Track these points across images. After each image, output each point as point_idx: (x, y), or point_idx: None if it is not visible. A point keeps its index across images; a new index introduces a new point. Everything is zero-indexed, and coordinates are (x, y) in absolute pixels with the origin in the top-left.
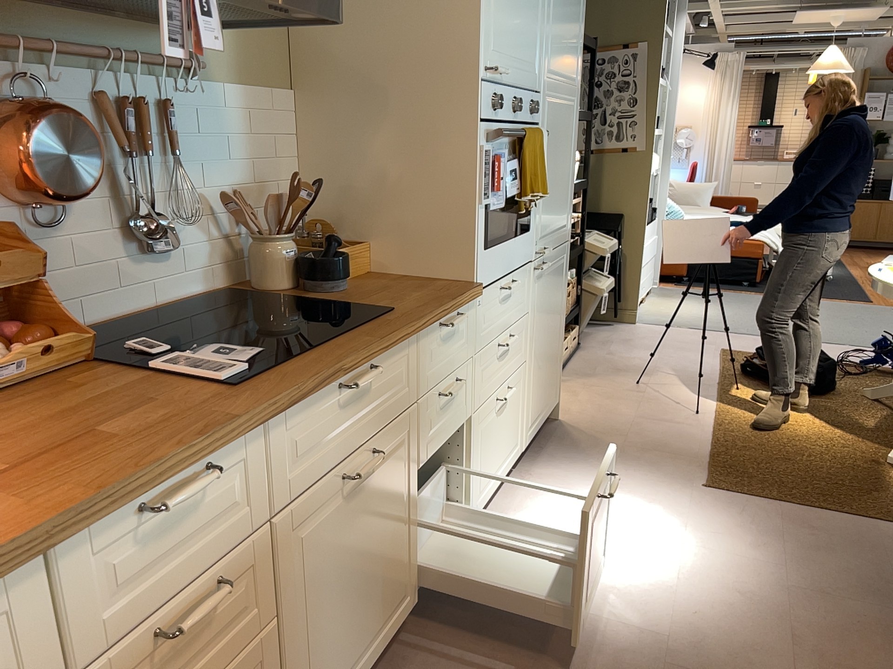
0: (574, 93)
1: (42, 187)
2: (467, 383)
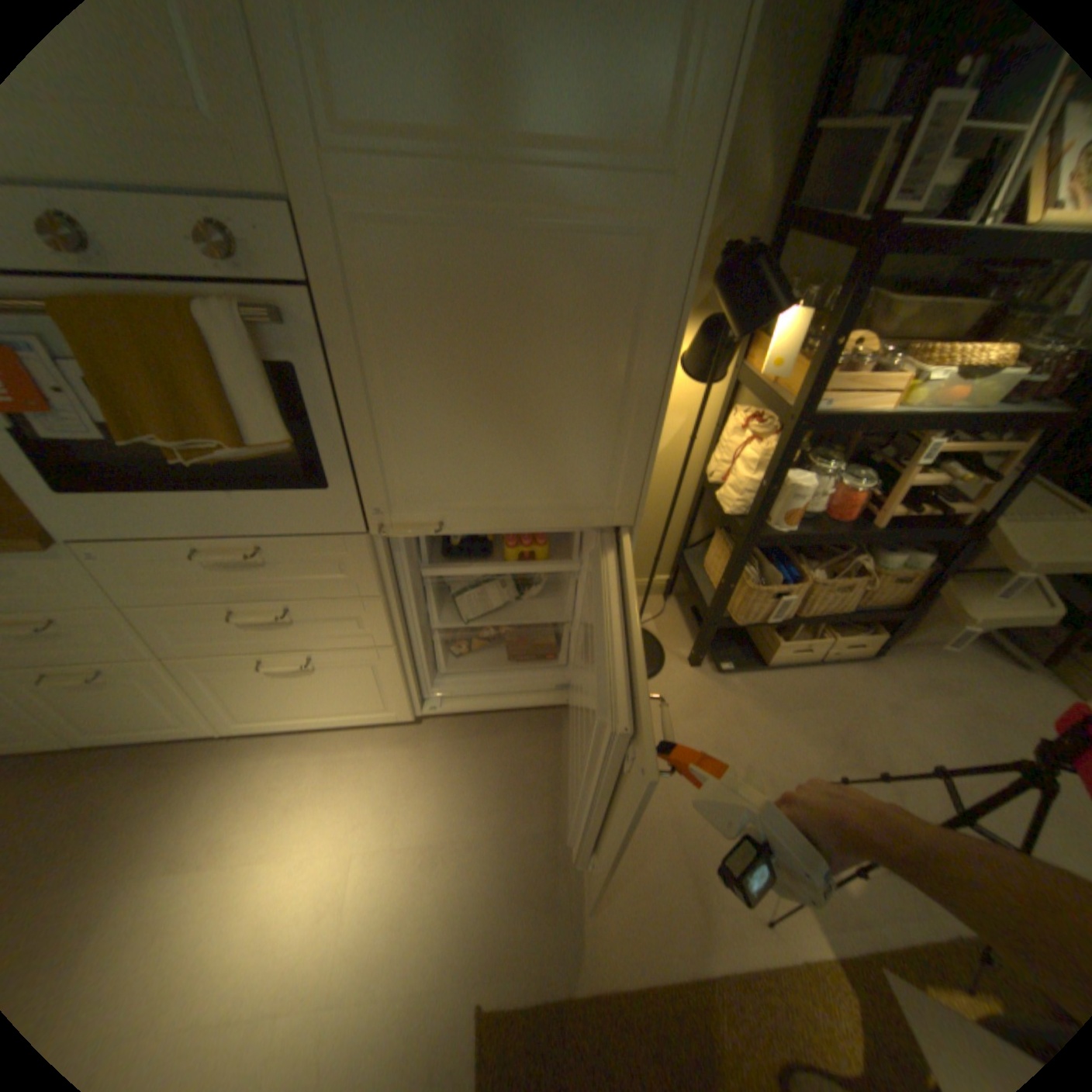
0: (634, 187)
1: None
2: (108, 629)
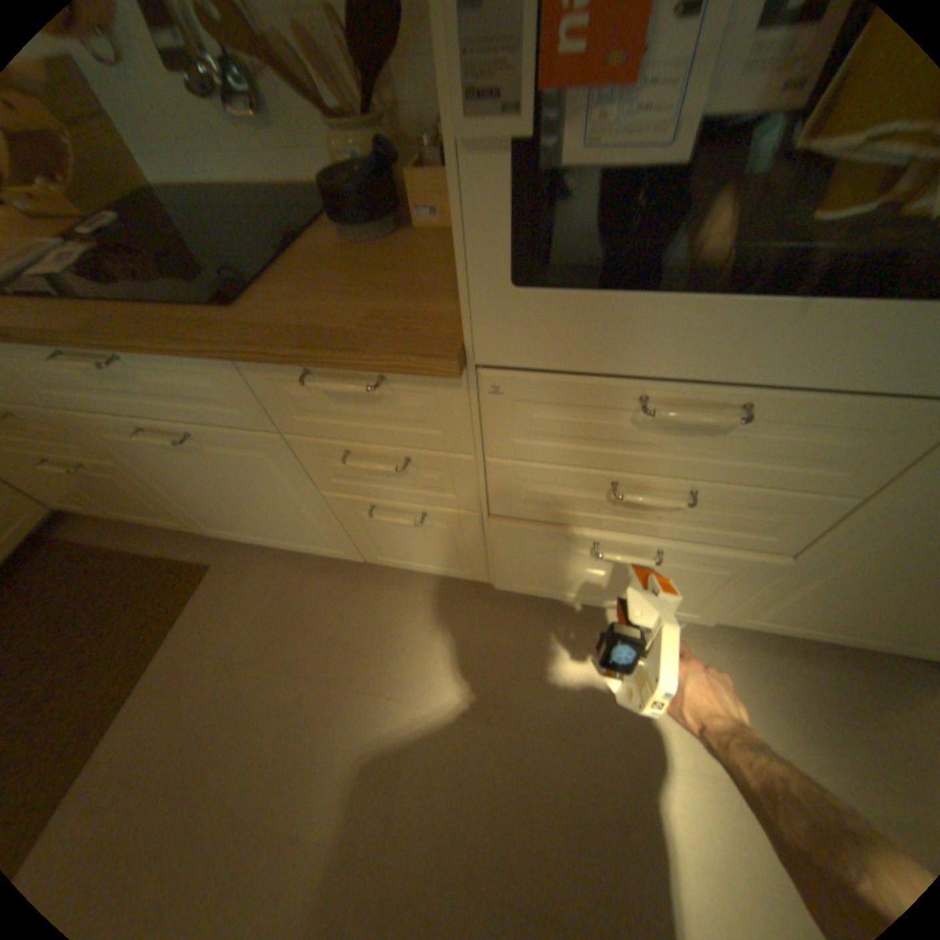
0: None
1: None
2: (460, 476)
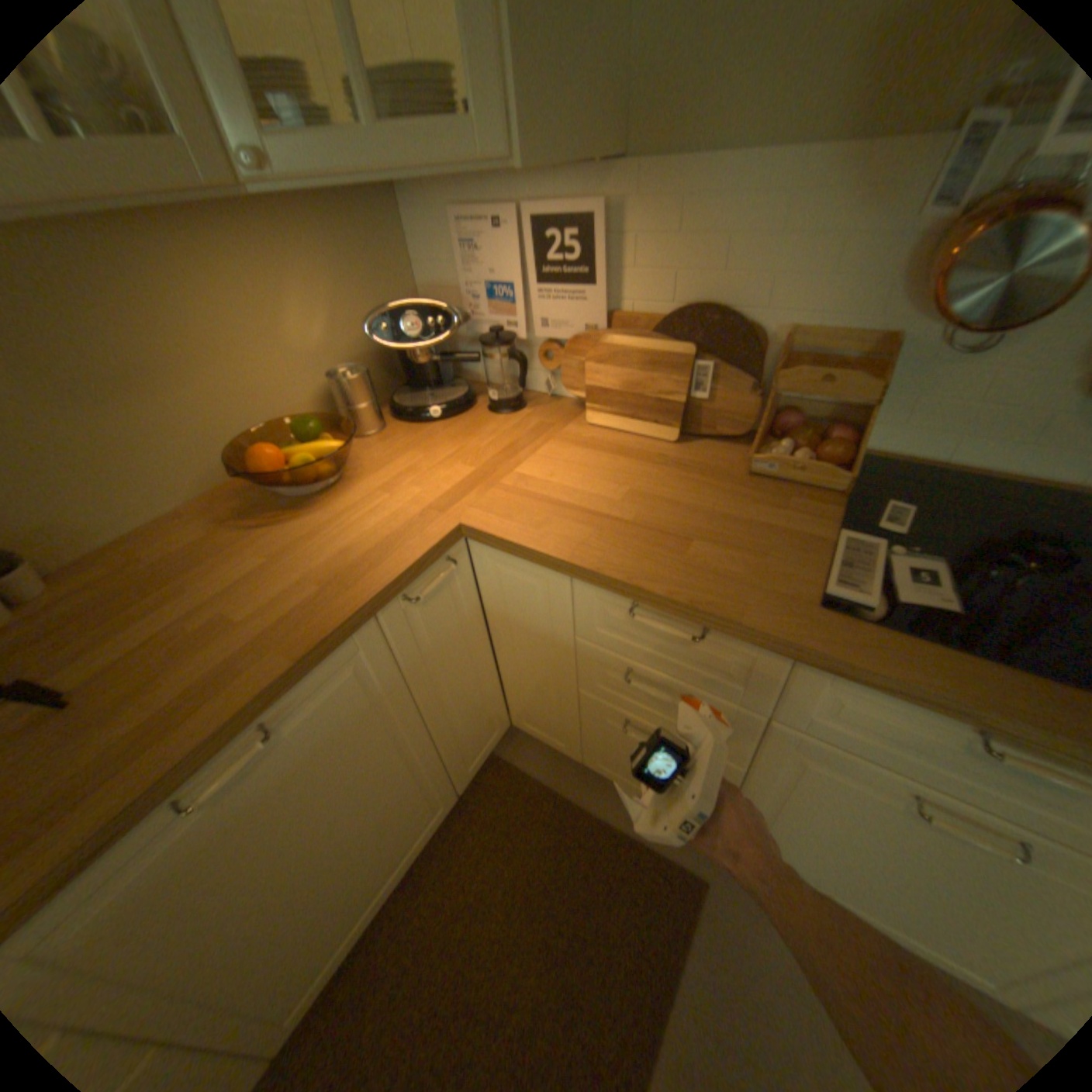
0: None
1: (948, 309)
2: None
